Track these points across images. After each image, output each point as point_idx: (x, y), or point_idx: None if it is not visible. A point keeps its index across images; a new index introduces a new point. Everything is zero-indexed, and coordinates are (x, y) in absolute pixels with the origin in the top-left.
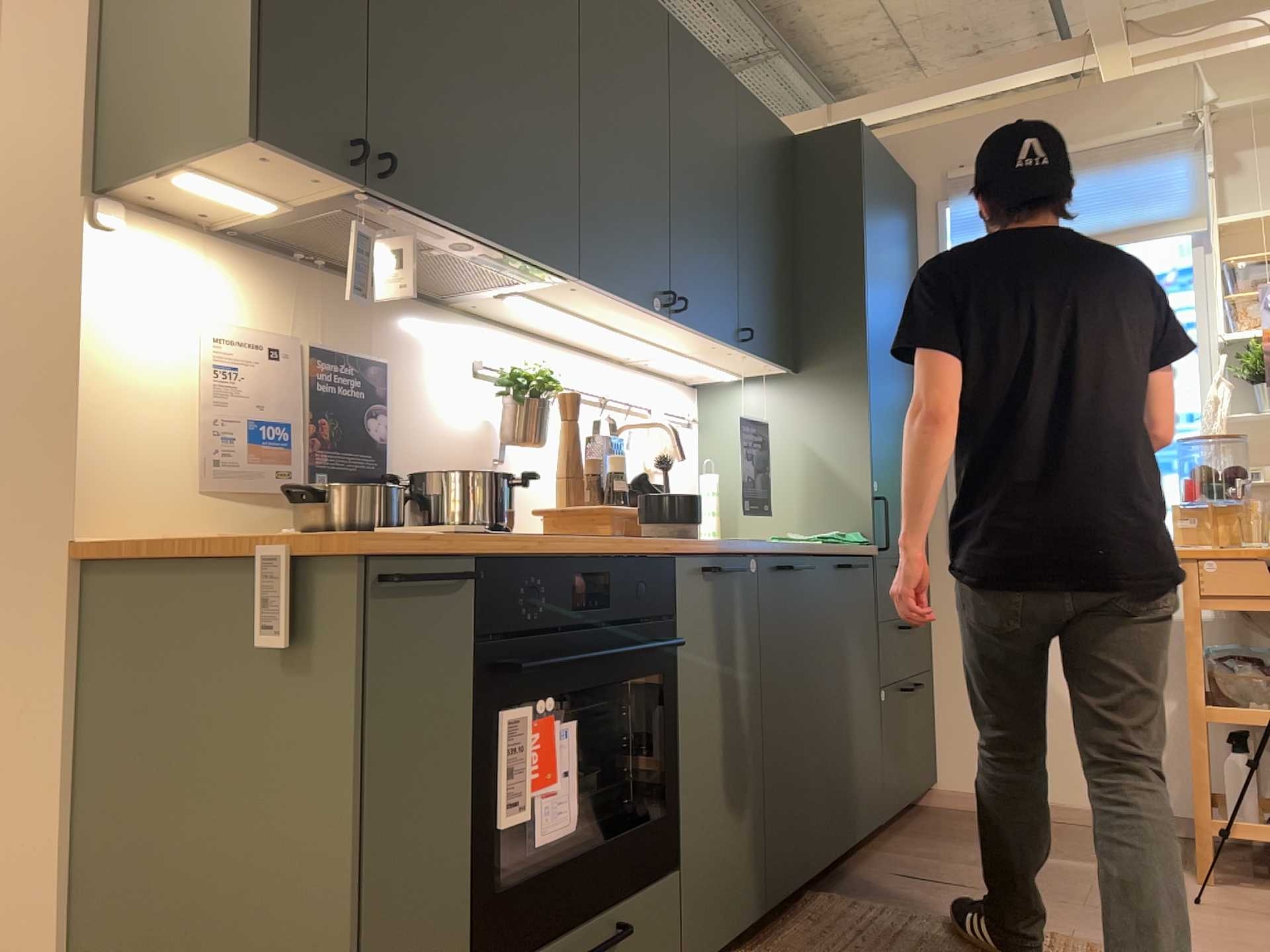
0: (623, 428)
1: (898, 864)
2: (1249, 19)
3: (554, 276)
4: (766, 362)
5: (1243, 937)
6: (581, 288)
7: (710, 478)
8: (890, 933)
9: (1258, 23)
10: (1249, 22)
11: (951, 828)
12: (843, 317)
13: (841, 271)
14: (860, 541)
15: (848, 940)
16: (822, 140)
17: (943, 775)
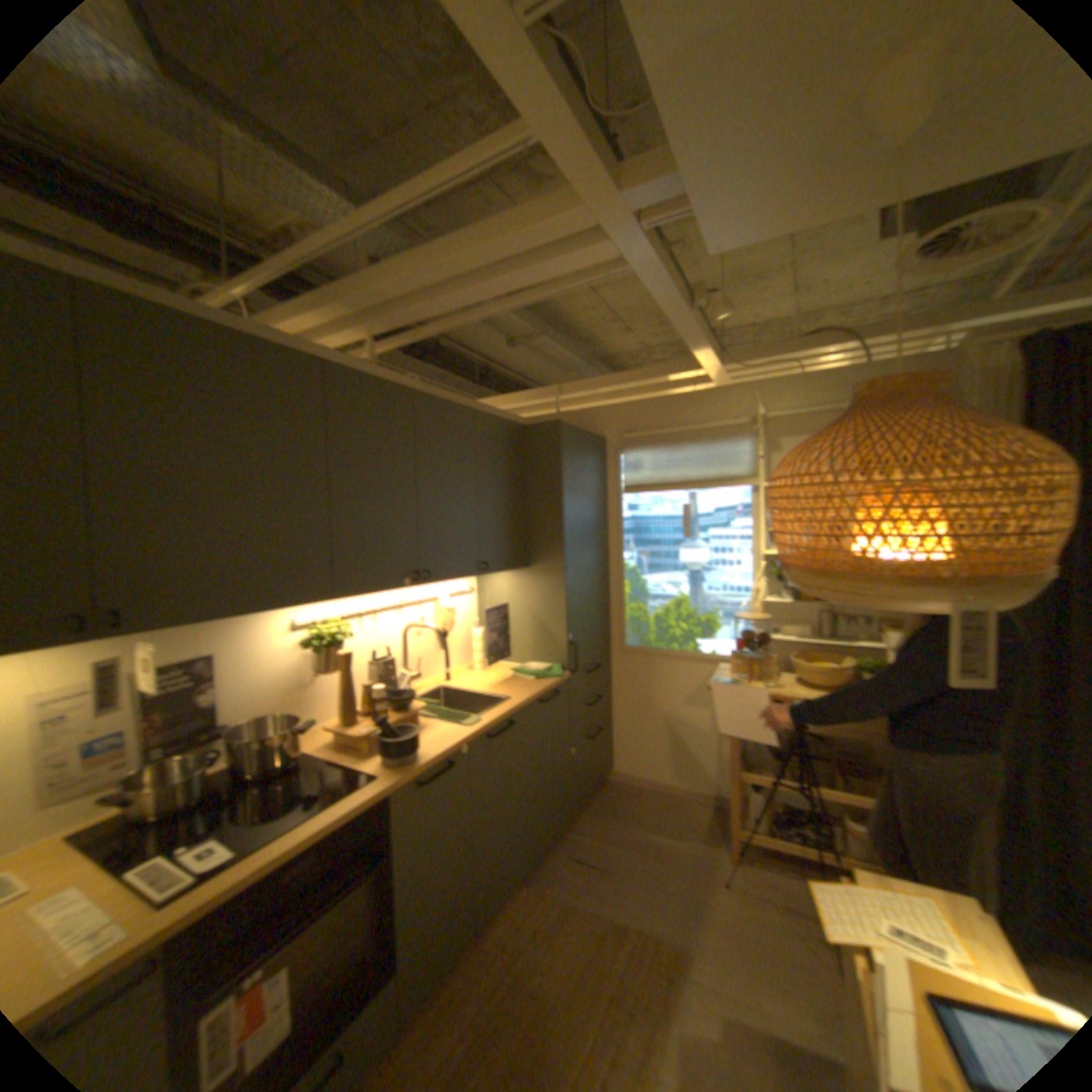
0: (410, 627)
1: (576, 849)
2: (793, 355)
3: (318, 600)
4: (504, 572)
5: (742, 929)
6: (343, 597)
7: (476, 632)
8: (550, 935)
9: (796, 362)
10: (790, 361)
11: (614, 807)
12: (551, 539)
13: (550, 512)
14: (556, 676)
15: (525, 944)
16: (540, 430)
17: (616, 767)
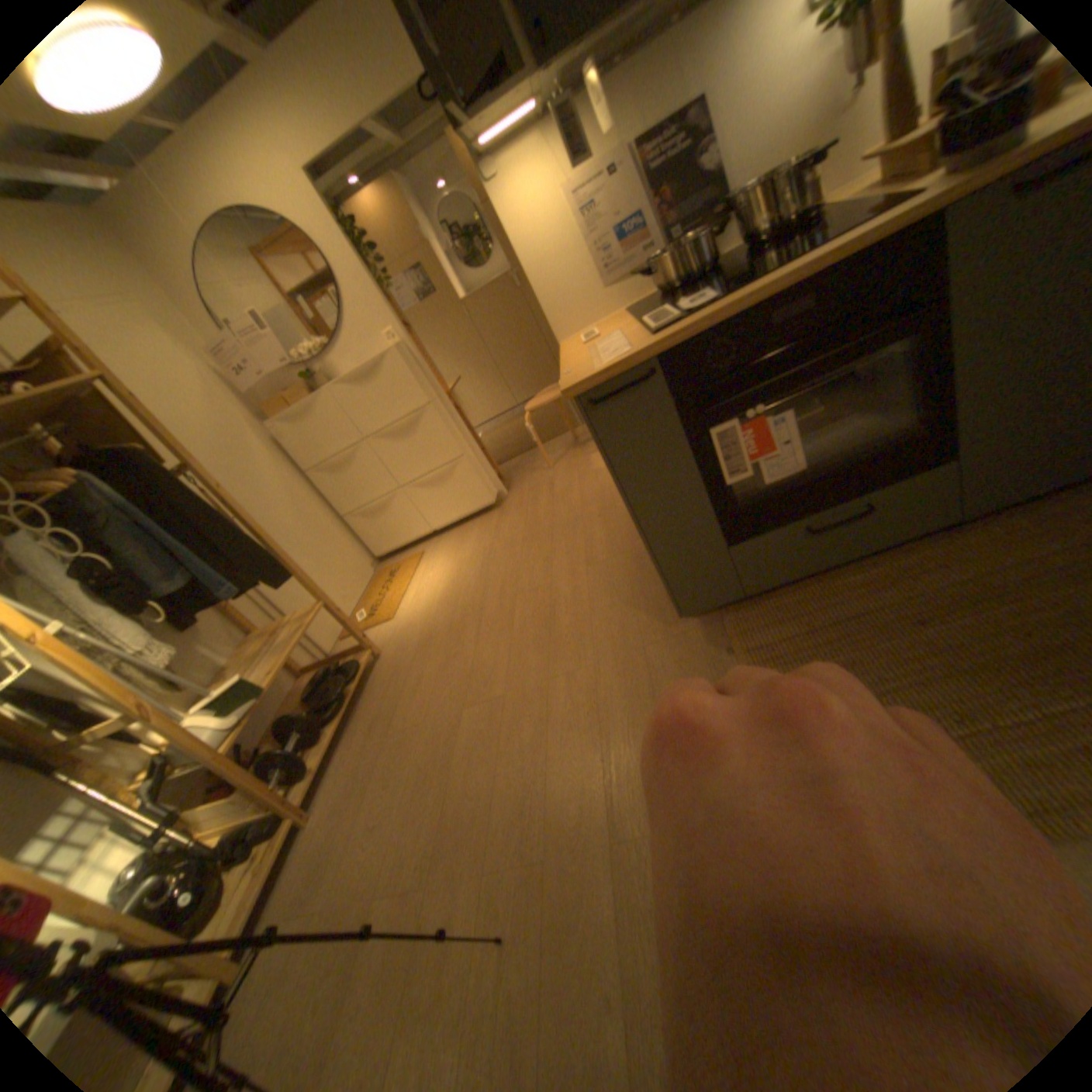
0: None
1: None
2: None
3: None
4: None
5: None
6: None
7: None
8: None
9: None
10: None
11: None
12: None
13: None
14: None
15: None
16: None
17: None
